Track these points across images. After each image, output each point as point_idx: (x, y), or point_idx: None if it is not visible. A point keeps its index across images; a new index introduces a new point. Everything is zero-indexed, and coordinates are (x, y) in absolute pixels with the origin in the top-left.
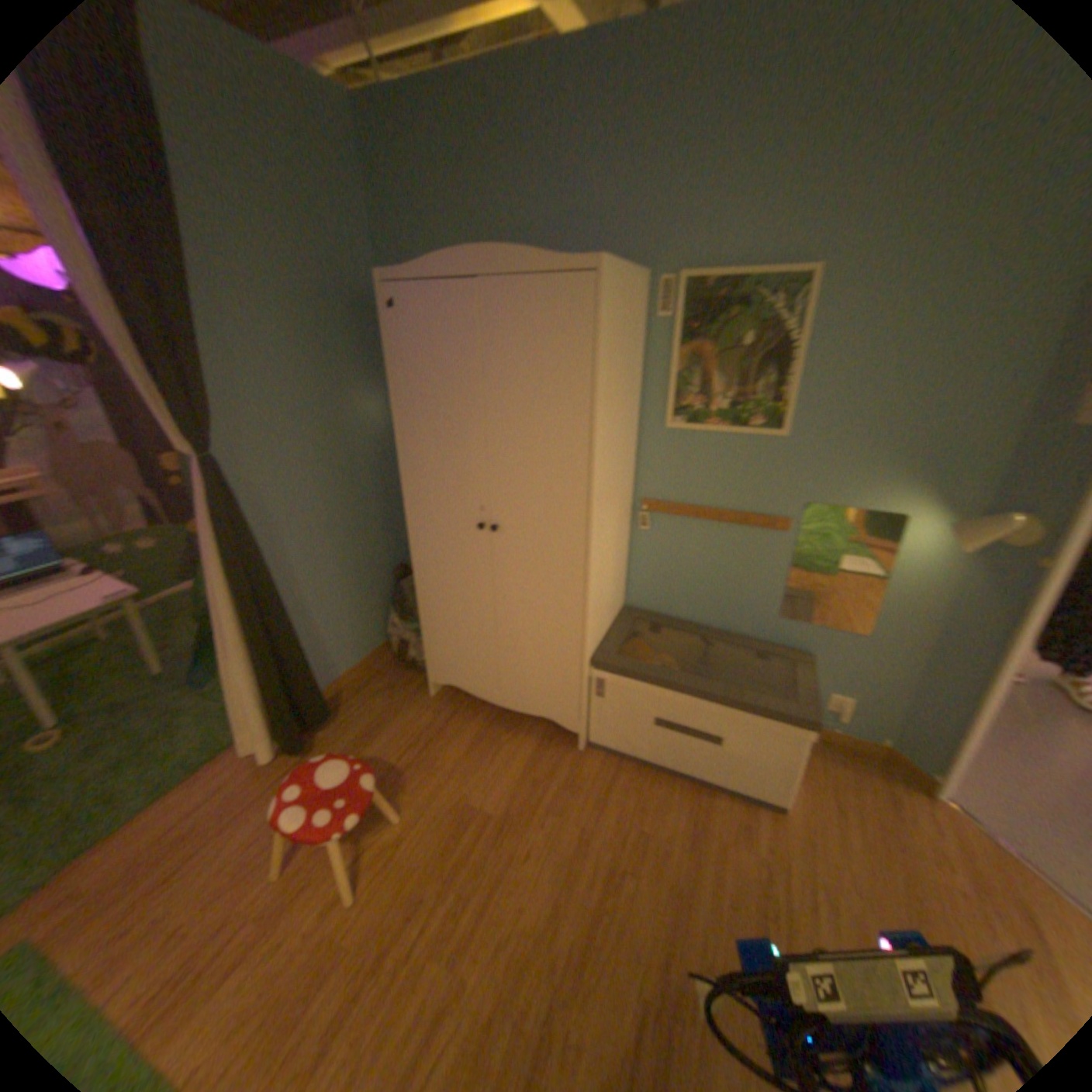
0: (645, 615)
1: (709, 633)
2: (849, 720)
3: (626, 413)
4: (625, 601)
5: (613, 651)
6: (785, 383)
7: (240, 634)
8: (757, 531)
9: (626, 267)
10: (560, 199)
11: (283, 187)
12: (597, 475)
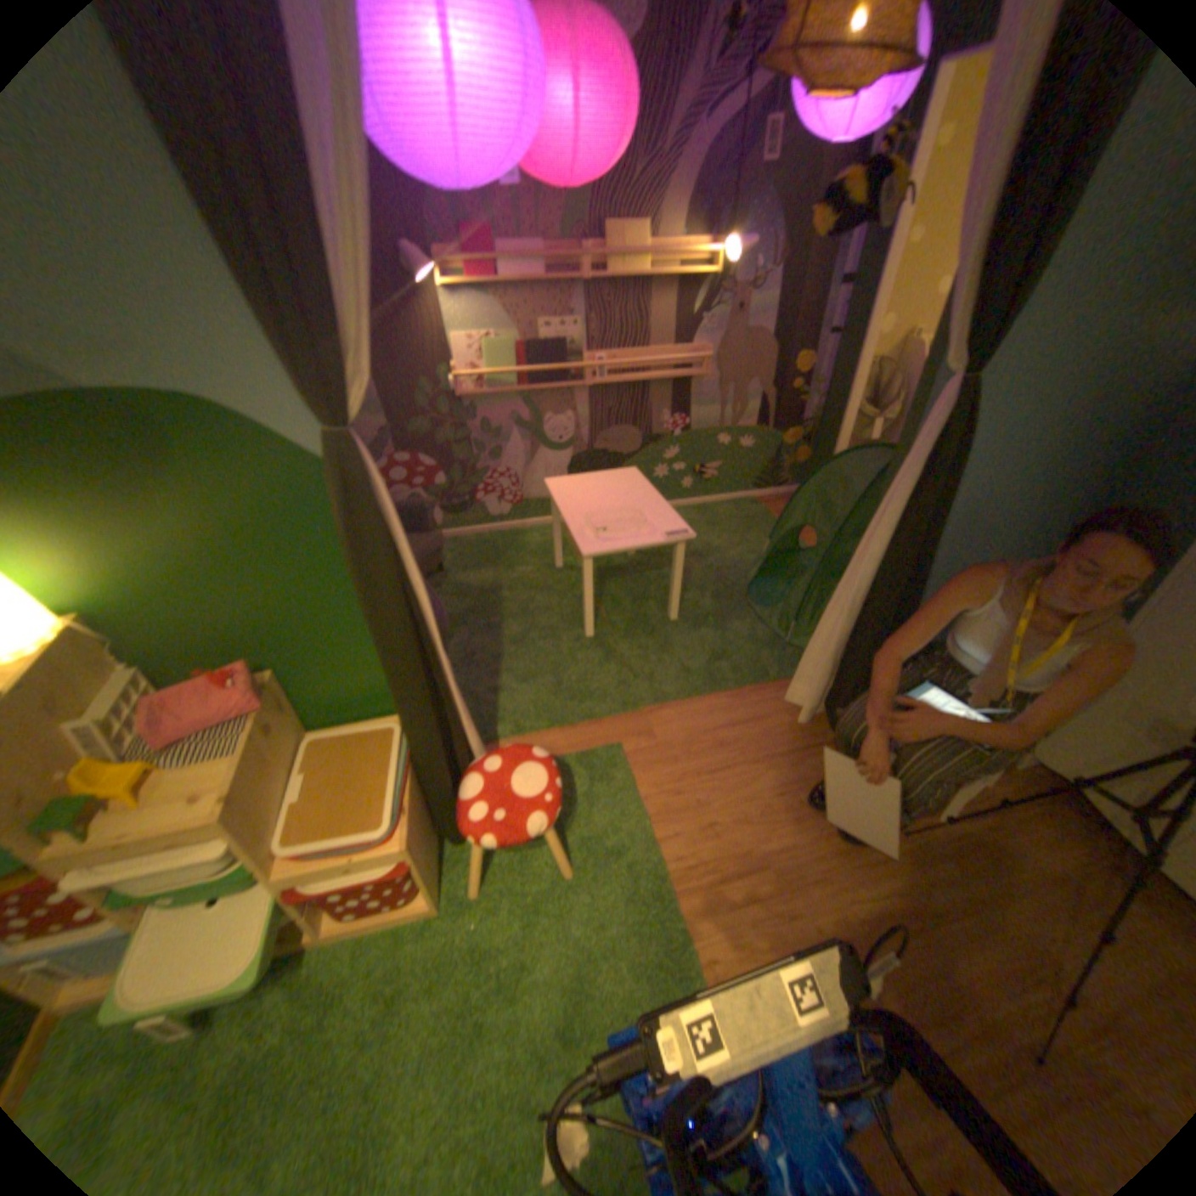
0: None
1: None
2: None
3: None
4: None
5: None
6: None
7: (864, 596)
8: None
9: None
10: None
11: None
12: None
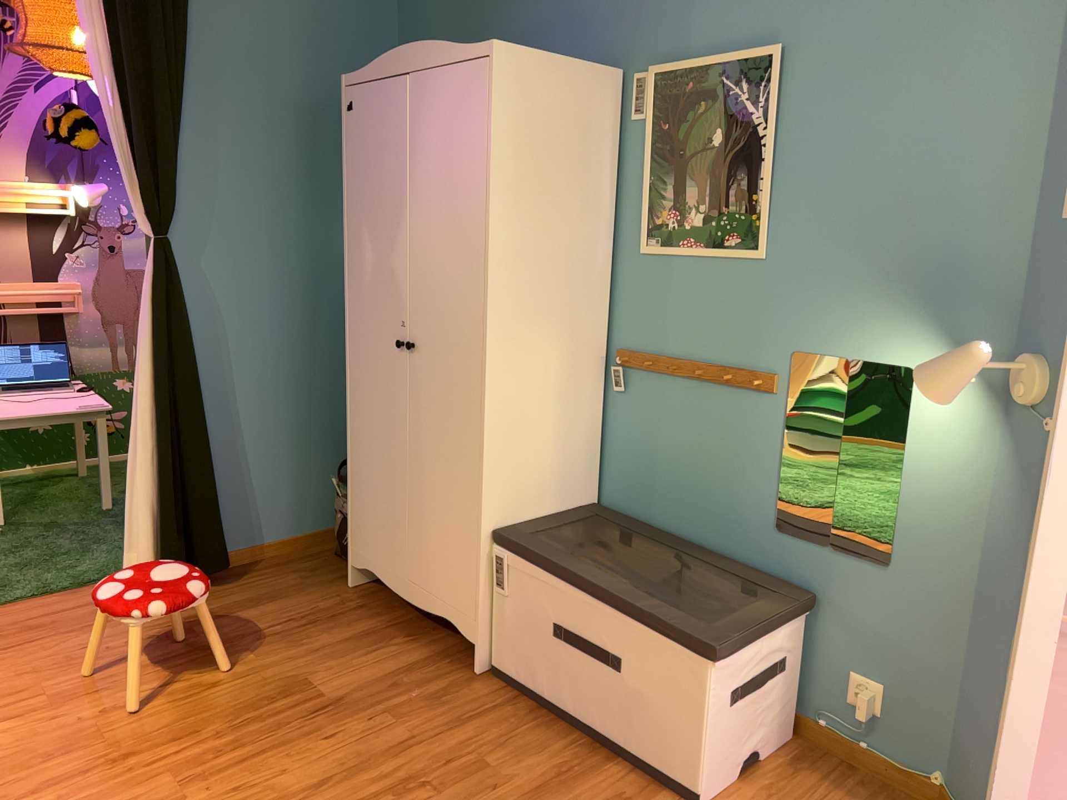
0: (610, 514)
1: (678, 545)
2: (864, 716)
3: (569, 225)
4: (600, 499)
5: (527, 531)
6: (755, 192)
7: (151, 429)
8: (740, 395)
9: (549, 60)
10: (549, 8)
11: (304, 14)
12: (493, 277)
